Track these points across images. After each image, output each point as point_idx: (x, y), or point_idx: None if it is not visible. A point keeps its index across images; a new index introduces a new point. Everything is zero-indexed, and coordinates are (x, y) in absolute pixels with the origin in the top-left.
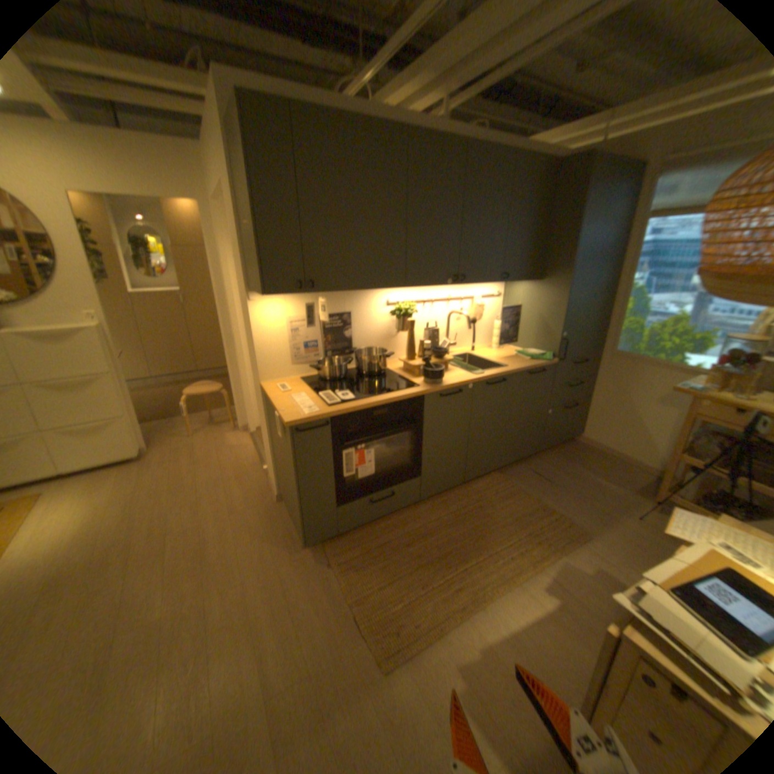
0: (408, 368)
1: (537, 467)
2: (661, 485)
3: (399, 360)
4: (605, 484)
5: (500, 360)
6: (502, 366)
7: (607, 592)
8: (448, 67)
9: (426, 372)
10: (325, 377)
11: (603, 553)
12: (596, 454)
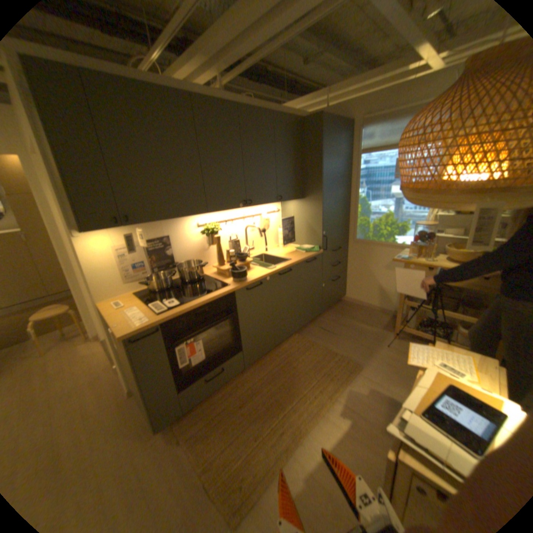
0: (220, 272)
1: (321, 324)
2: (395, 320)
3: (213, 267)
4: (364, 327)
5: (285, 255)
6: (288, 260)
7: (378, 405)
8: (215, 52)
9: (234, 274)
10: (154, 290)
11: (371, 377)
12: (355, 307)
